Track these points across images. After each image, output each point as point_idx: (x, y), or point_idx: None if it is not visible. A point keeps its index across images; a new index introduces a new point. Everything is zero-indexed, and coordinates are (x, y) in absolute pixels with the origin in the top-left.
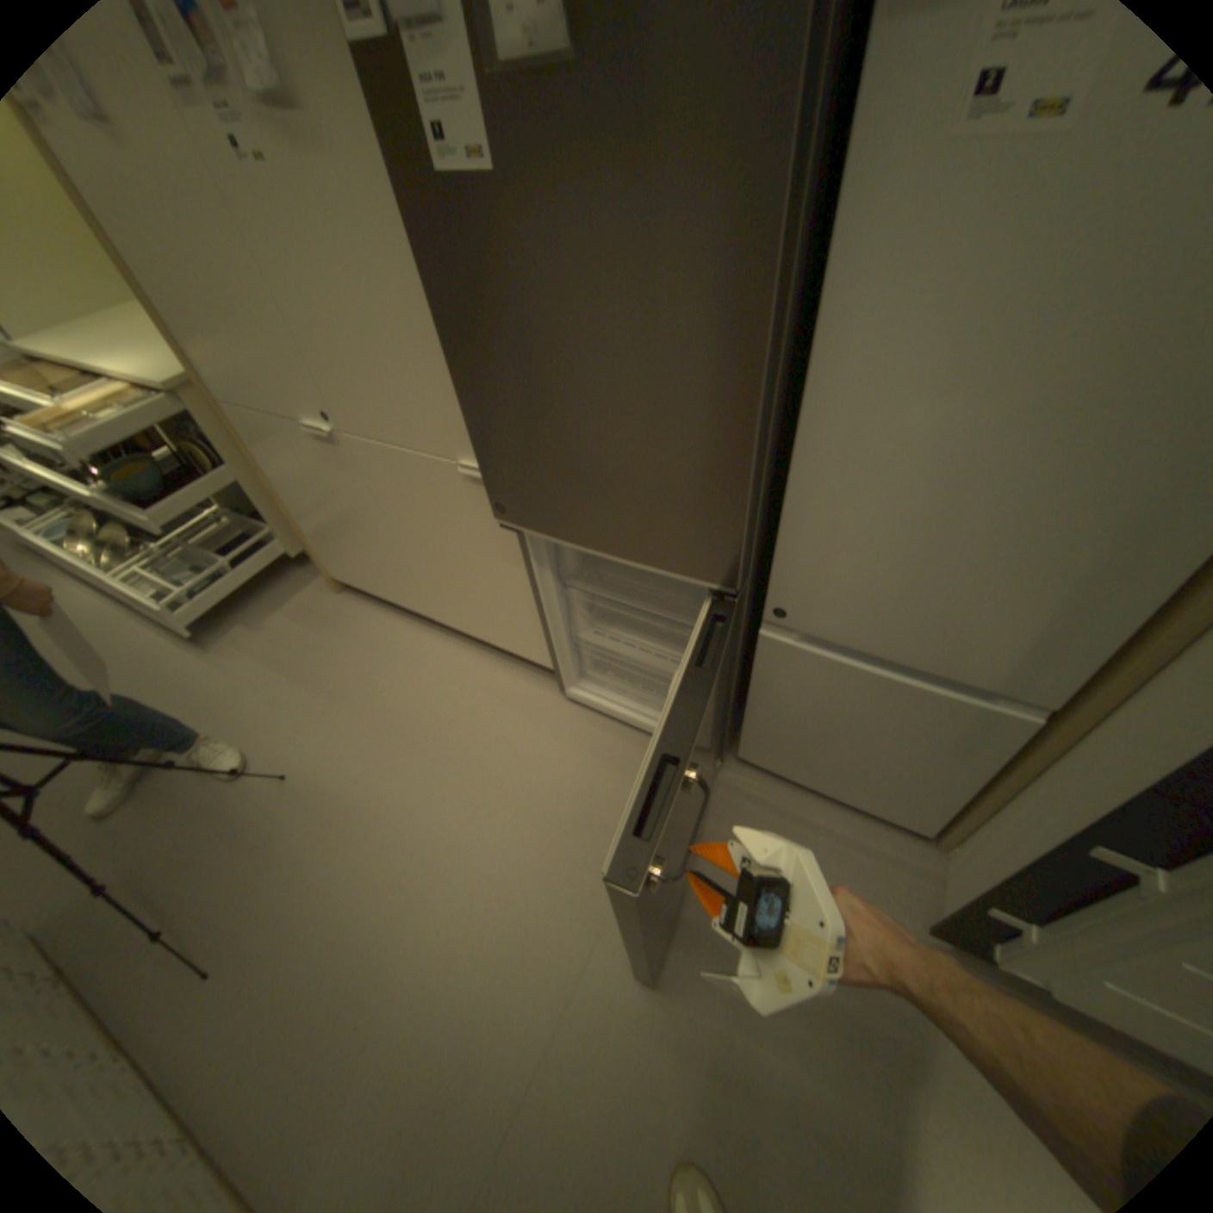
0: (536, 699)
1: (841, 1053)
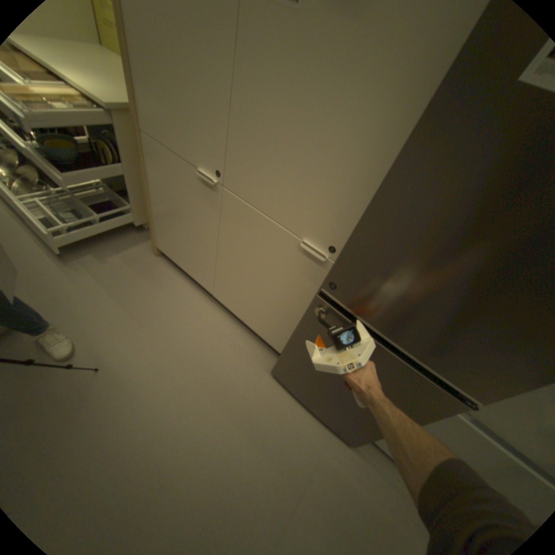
0: (261, 362)
1: None
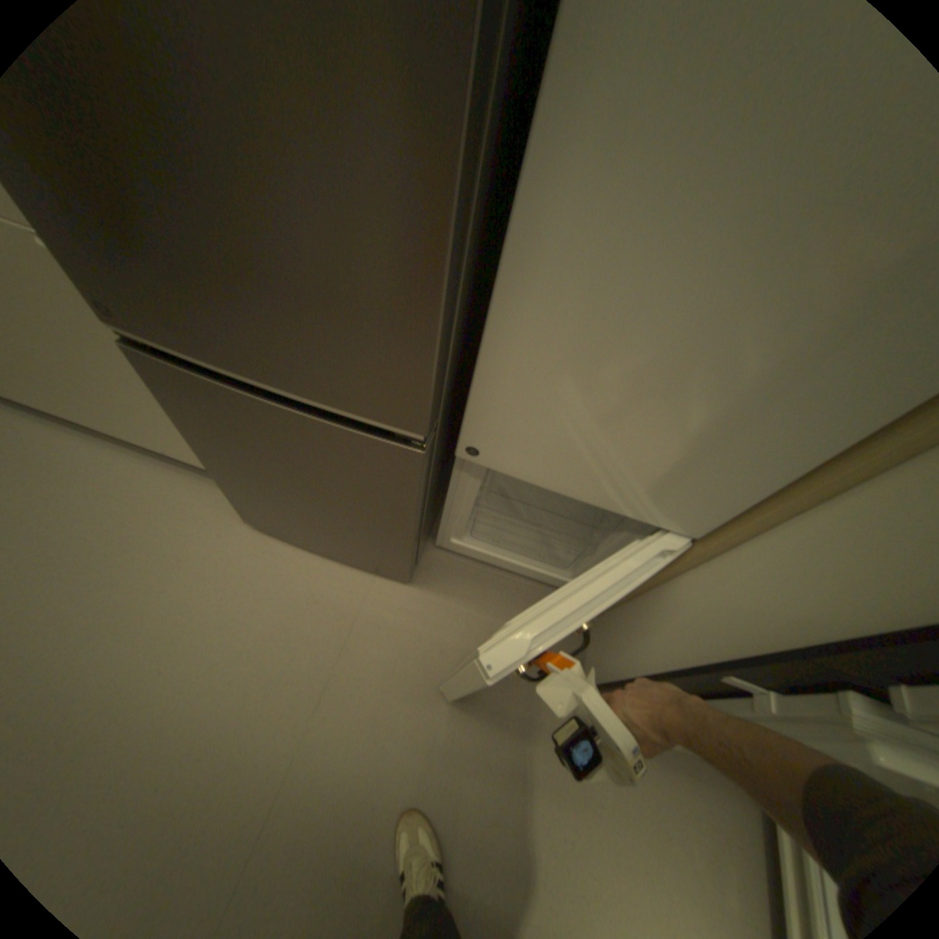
0: (228, 512)
1: (508, 798)
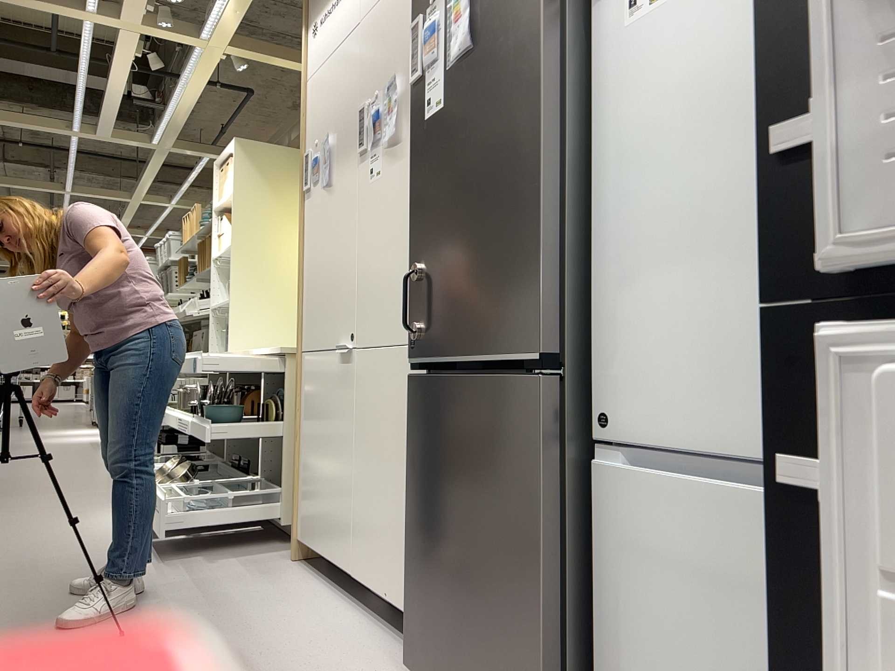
0: (395, 669)
1: None
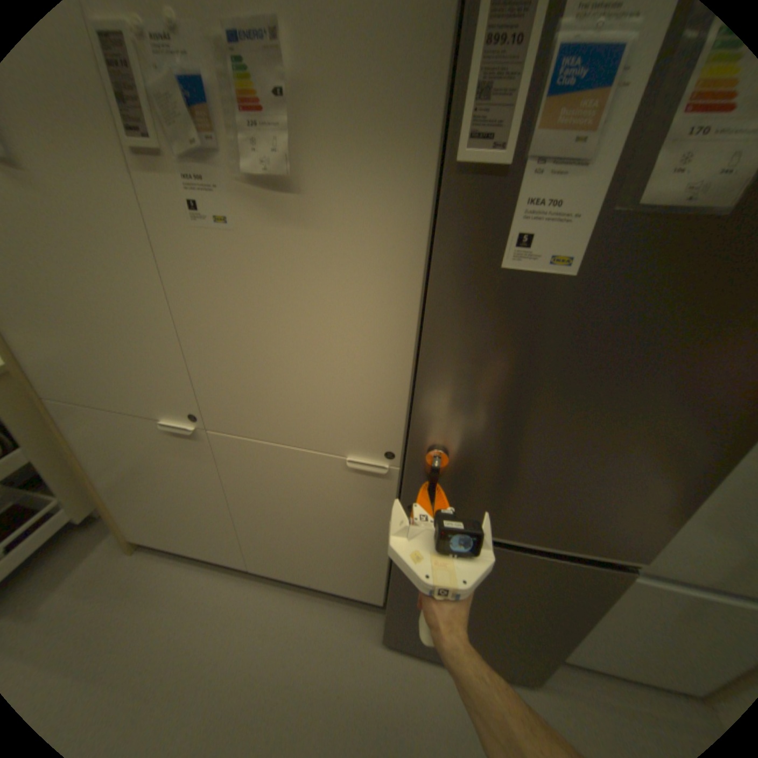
0: (361, 636)
1: None
